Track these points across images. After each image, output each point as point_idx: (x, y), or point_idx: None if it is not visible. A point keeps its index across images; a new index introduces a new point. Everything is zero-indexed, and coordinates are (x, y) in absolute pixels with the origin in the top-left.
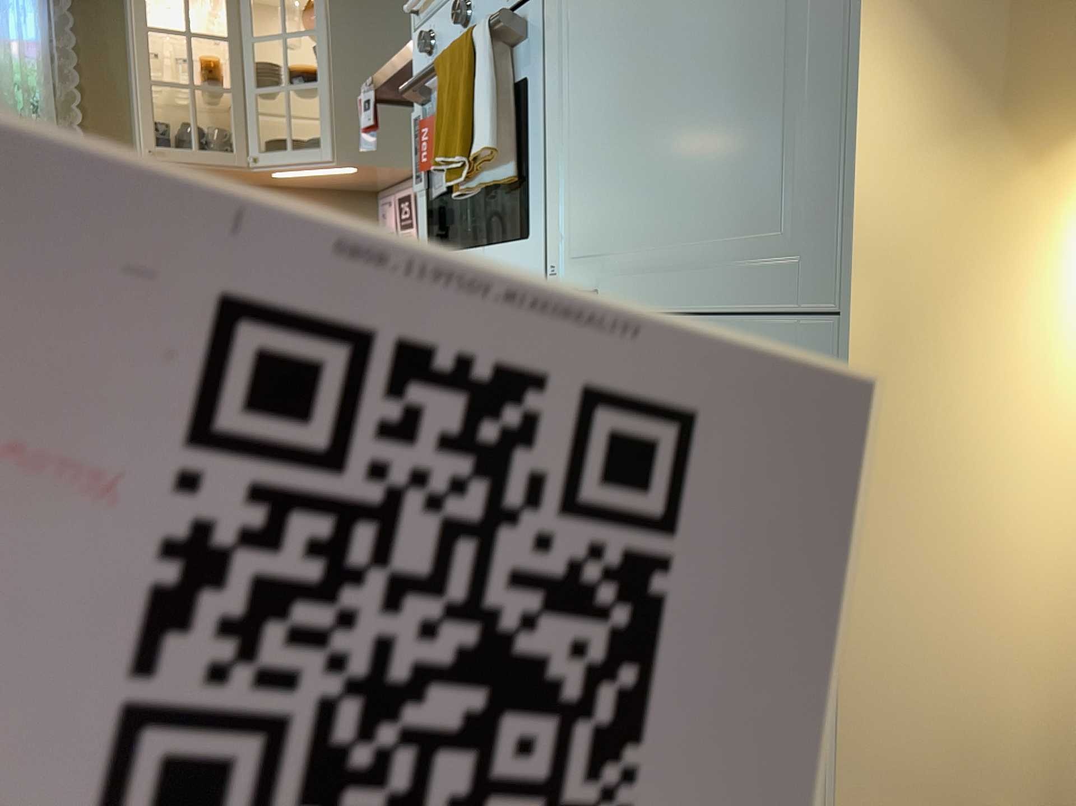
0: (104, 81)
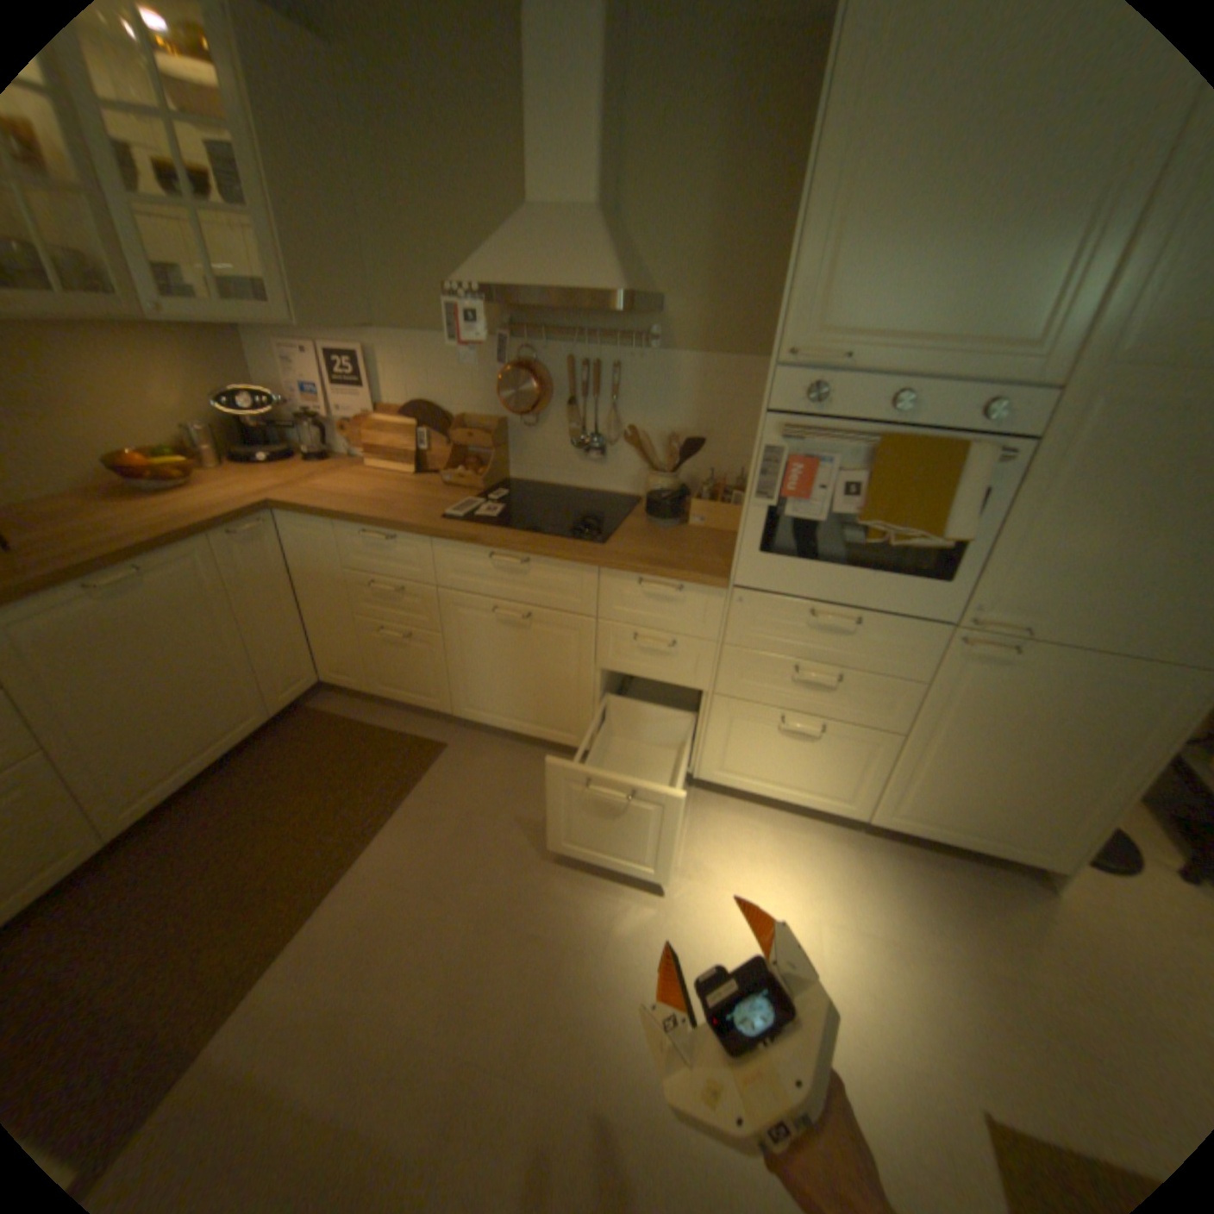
0: None
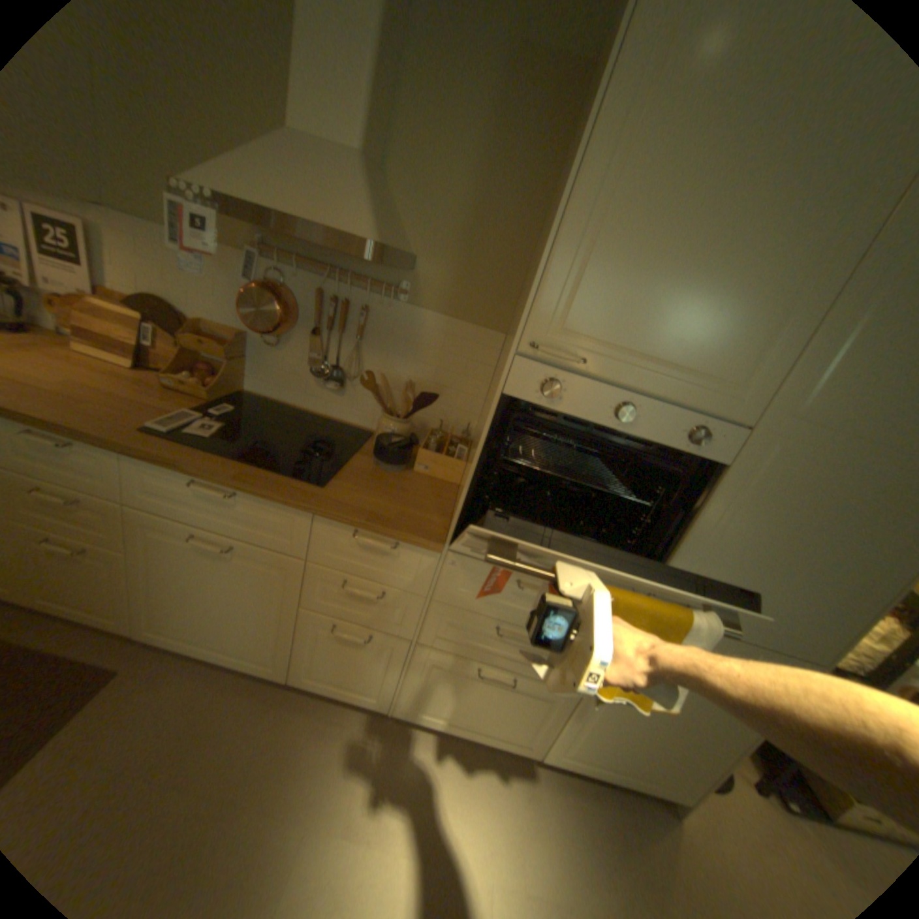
0: None
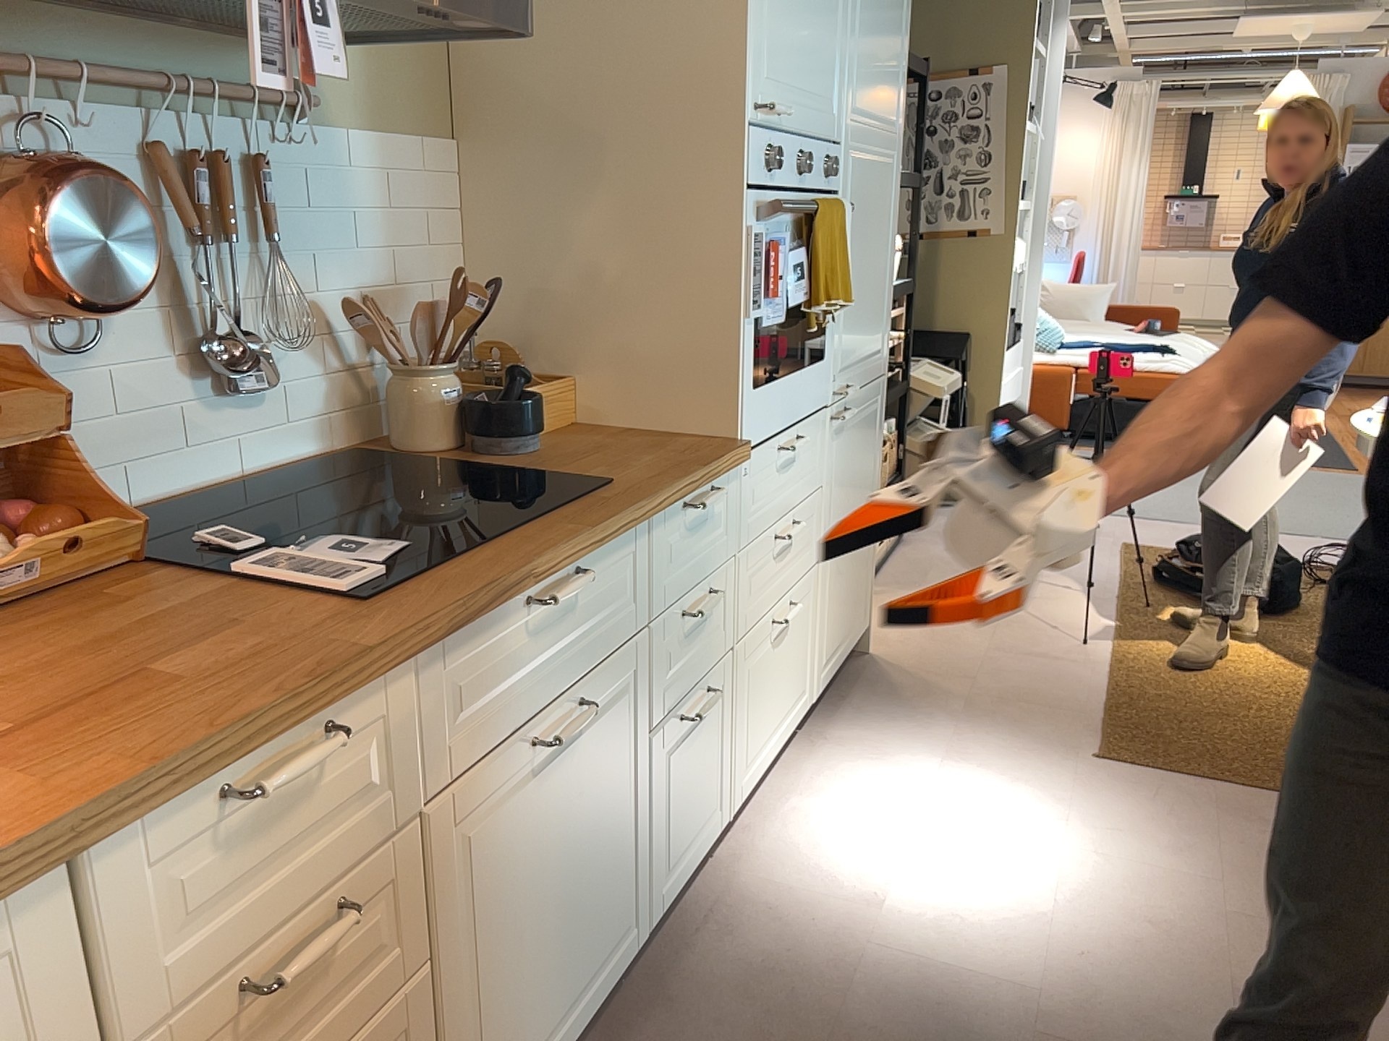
0: None
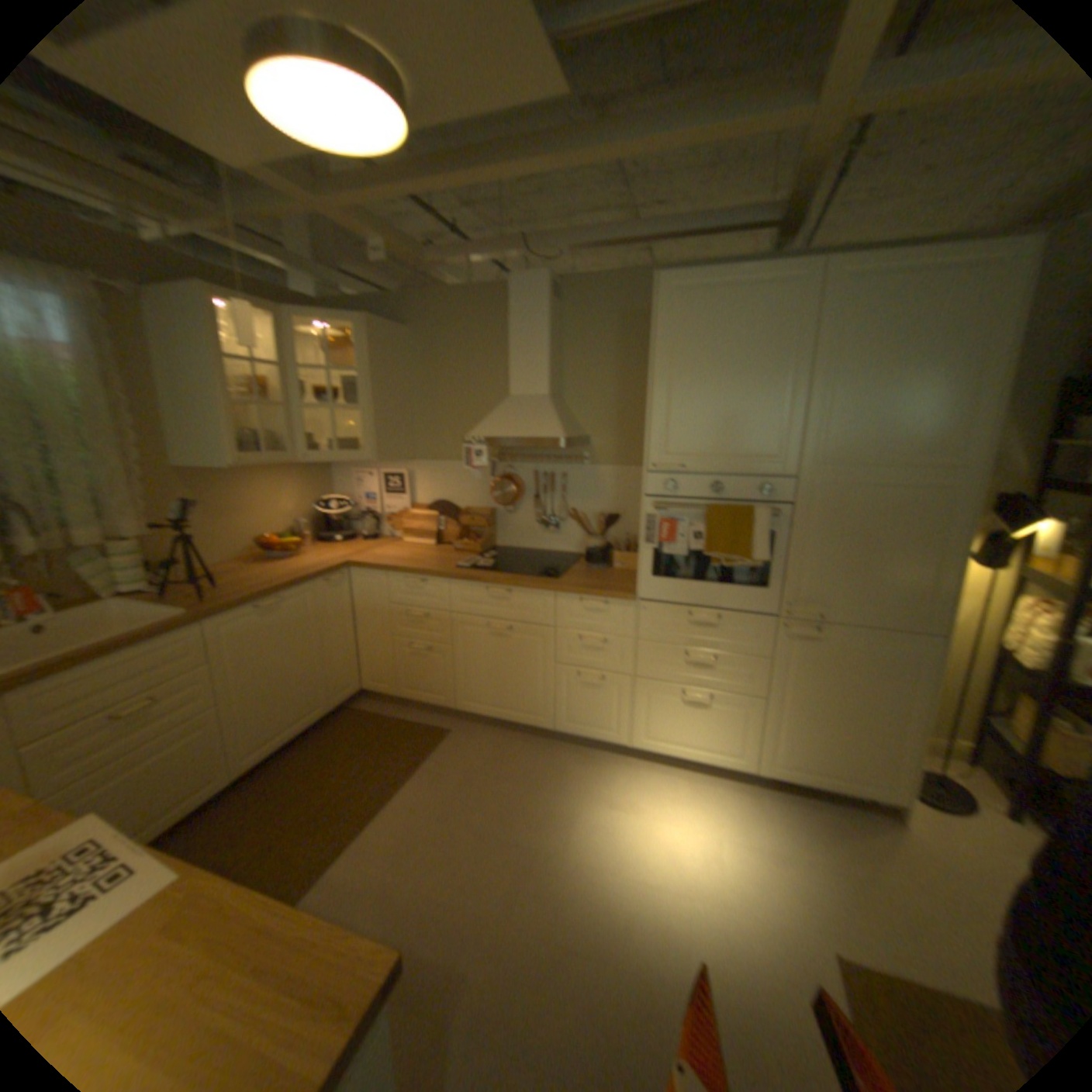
0: (137, 386)
